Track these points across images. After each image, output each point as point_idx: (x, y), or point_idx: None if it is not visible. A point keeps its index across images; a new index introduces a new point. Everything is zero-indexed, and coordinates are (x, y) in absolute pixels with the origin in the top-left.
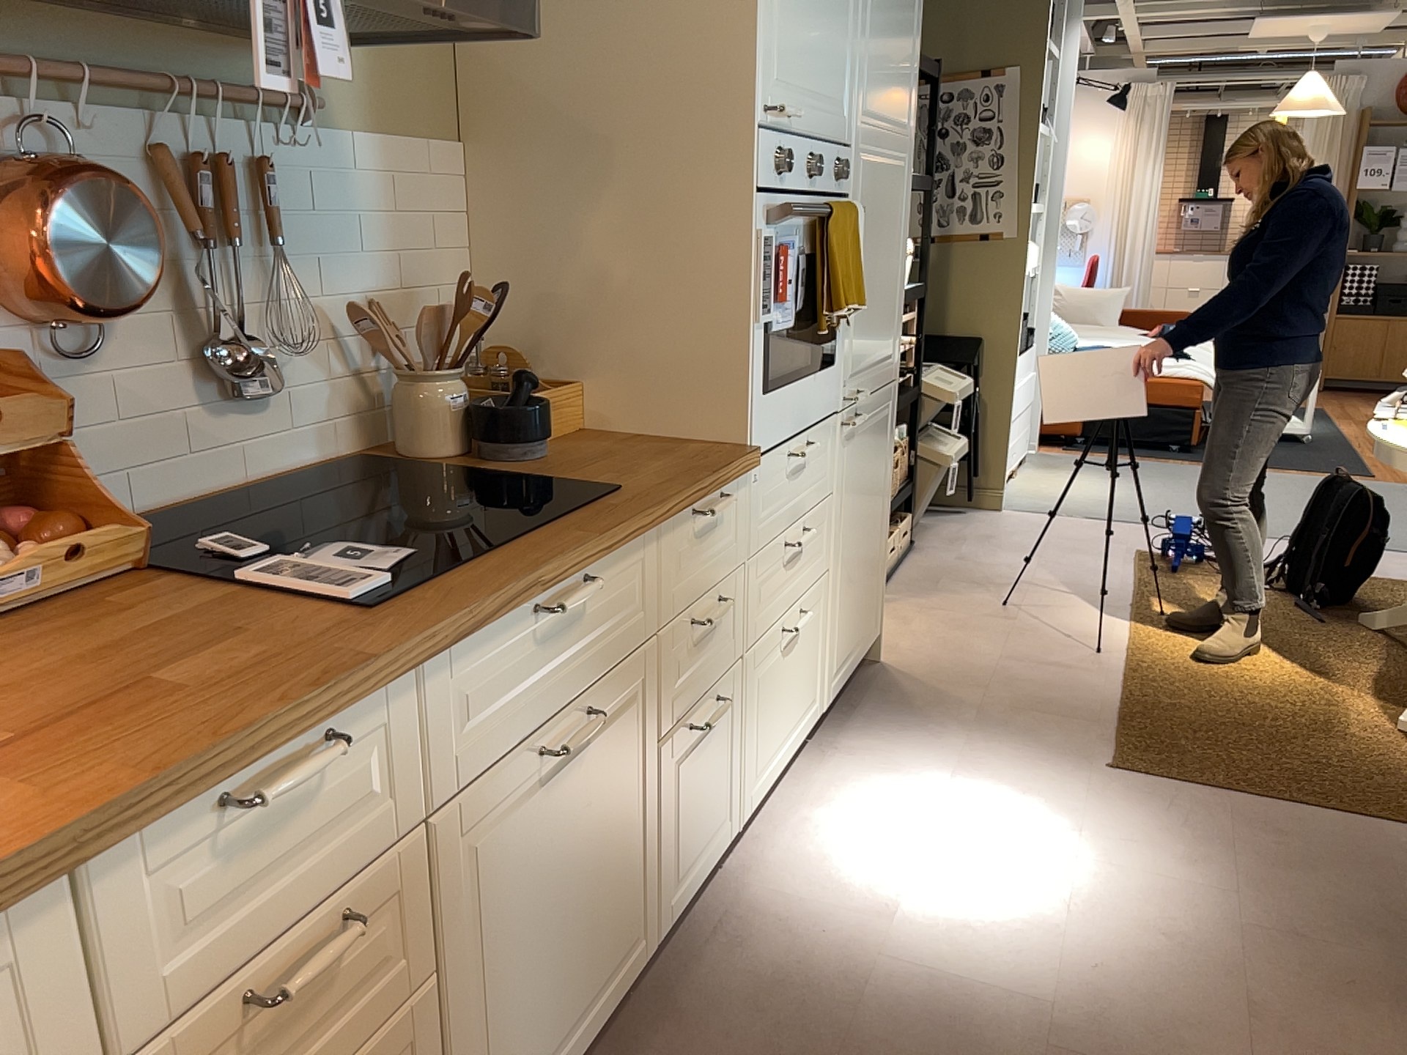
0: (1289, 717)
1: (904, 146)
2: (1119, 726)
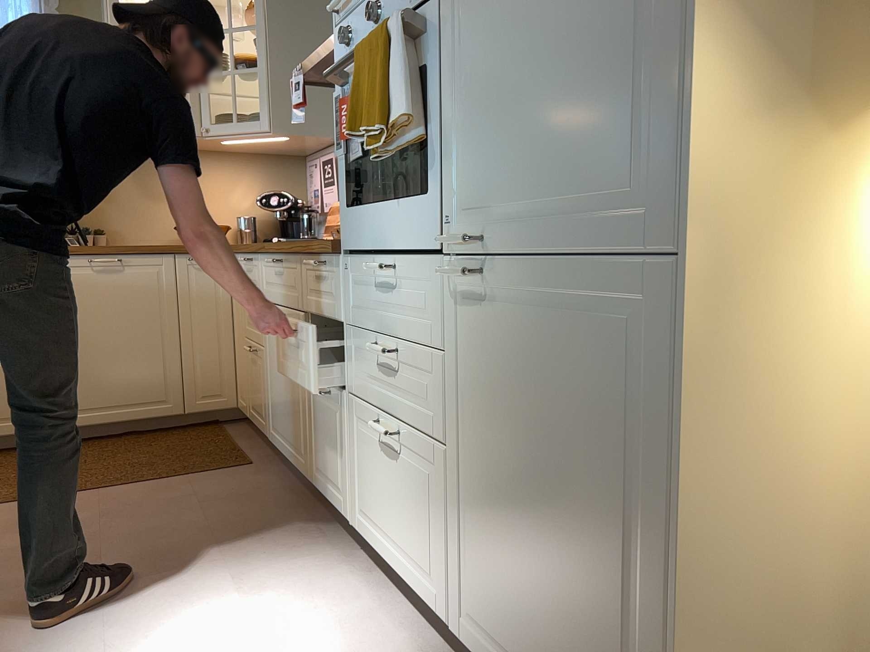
0: None
1: None
2: None
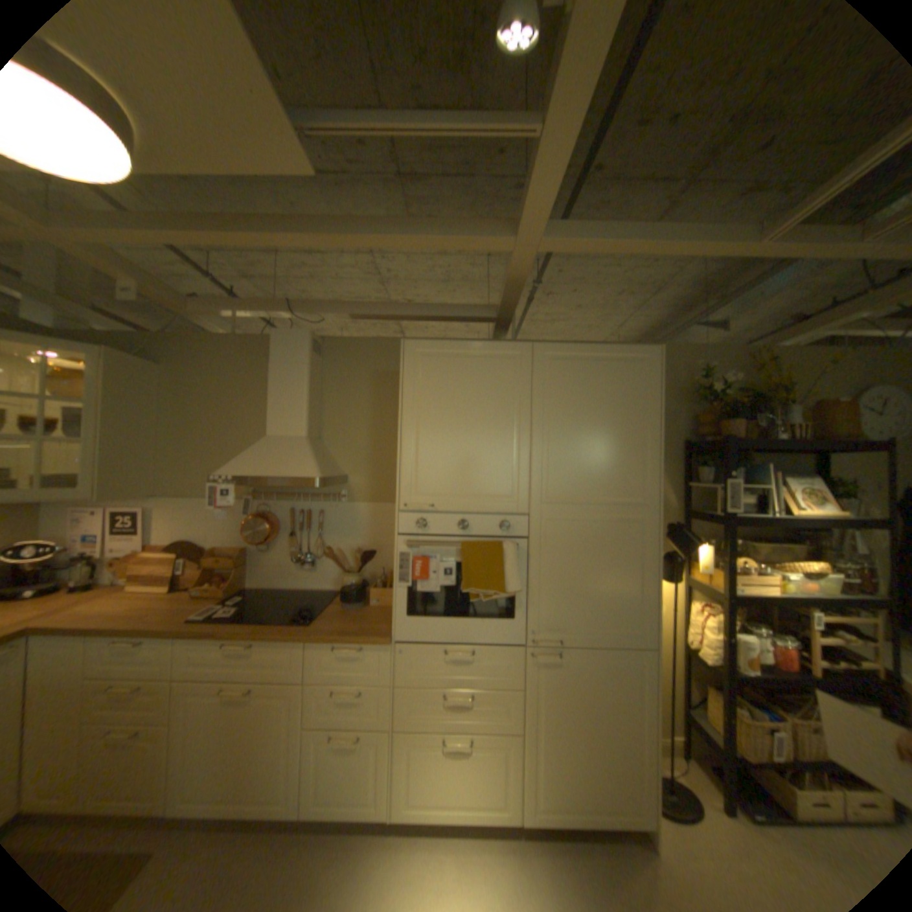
0: None
1: (634, 510)
2: None
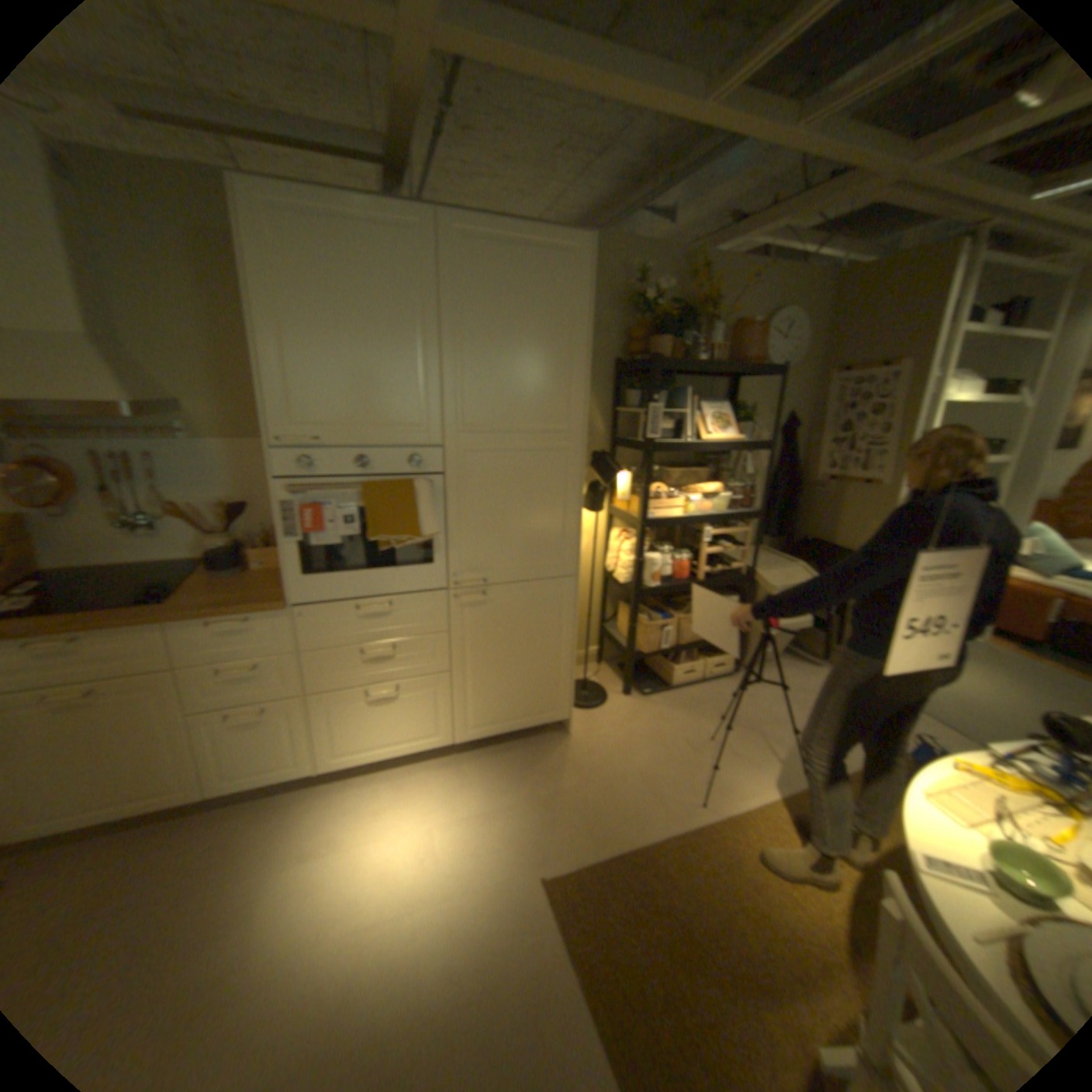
0: (740, 961)
1: (555, 438)
2: (602, 864)
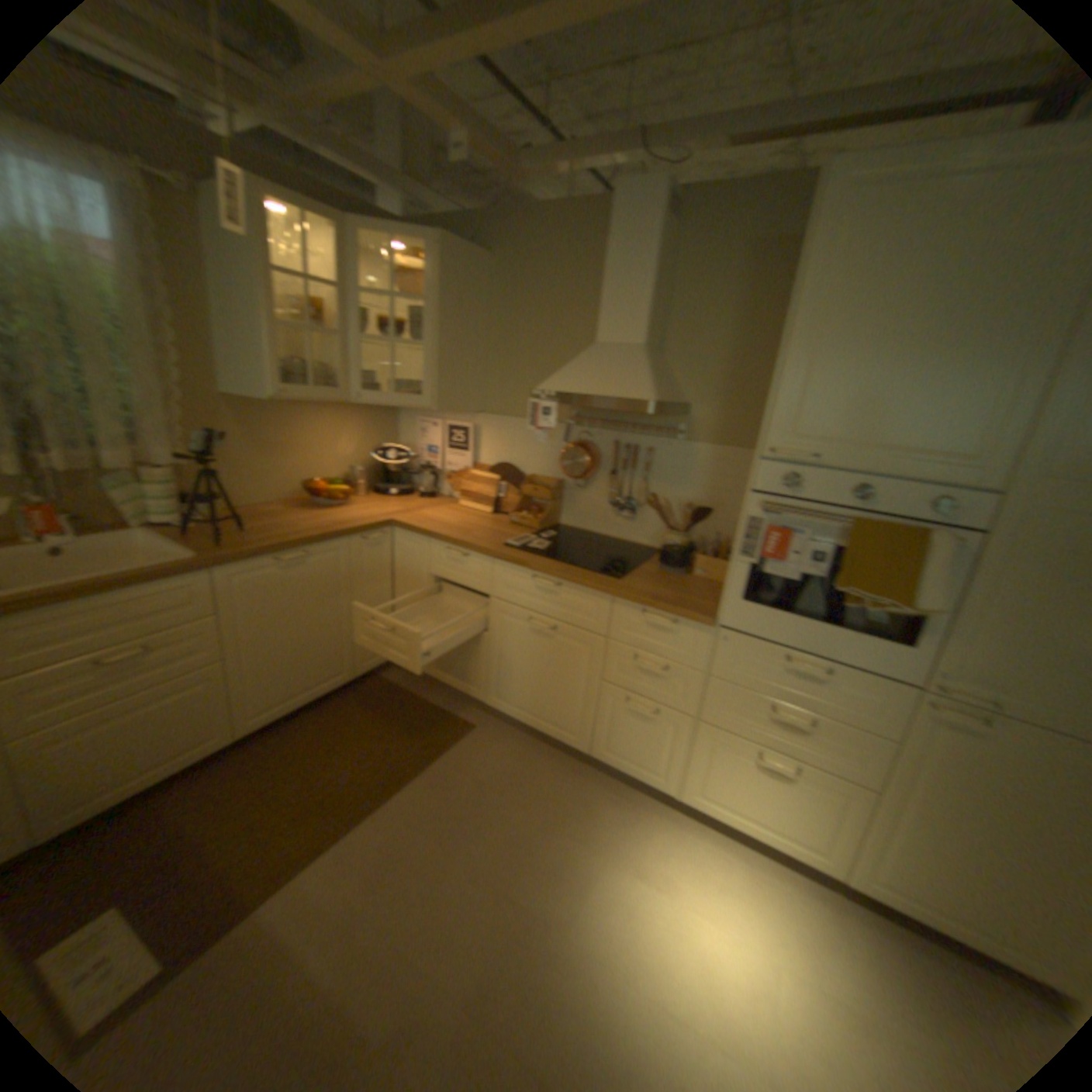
0: None
1: None
2: None
